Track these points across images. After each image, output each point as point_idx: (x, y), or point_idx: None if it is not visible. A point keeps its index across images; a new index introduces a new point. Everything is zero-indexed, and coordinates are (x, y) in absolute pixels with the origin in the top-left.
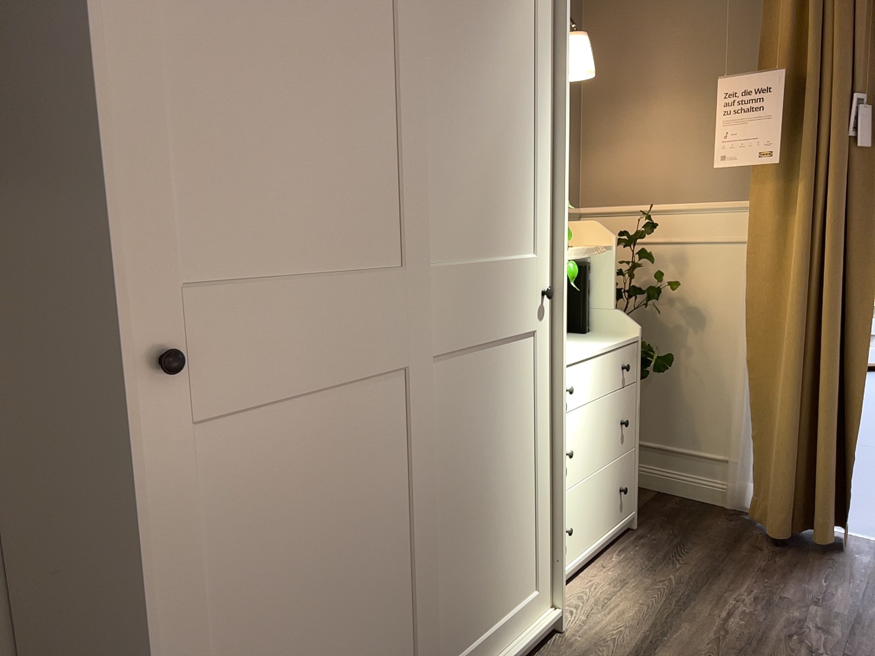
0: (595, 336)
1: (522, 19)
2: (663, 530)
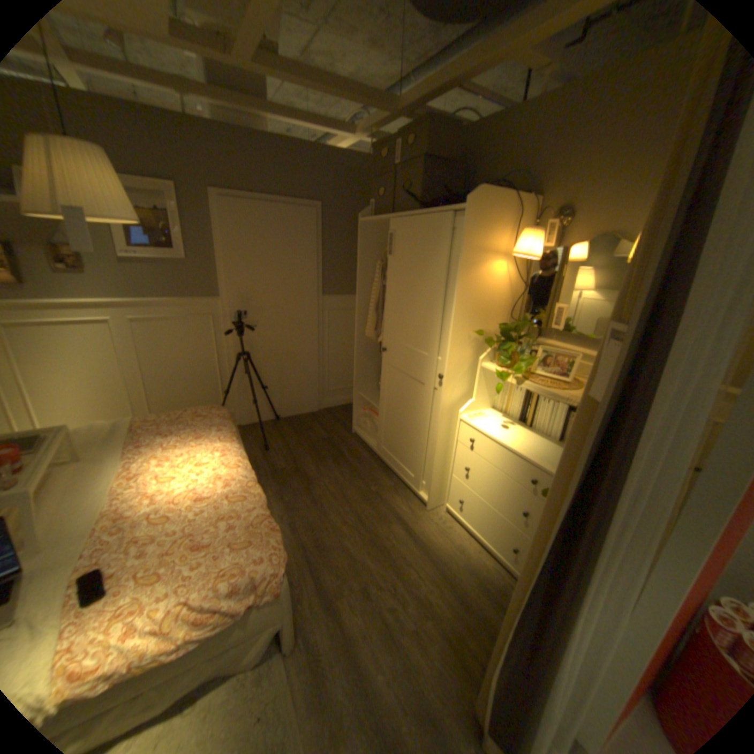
0: None
1: (446, 261)
2: None
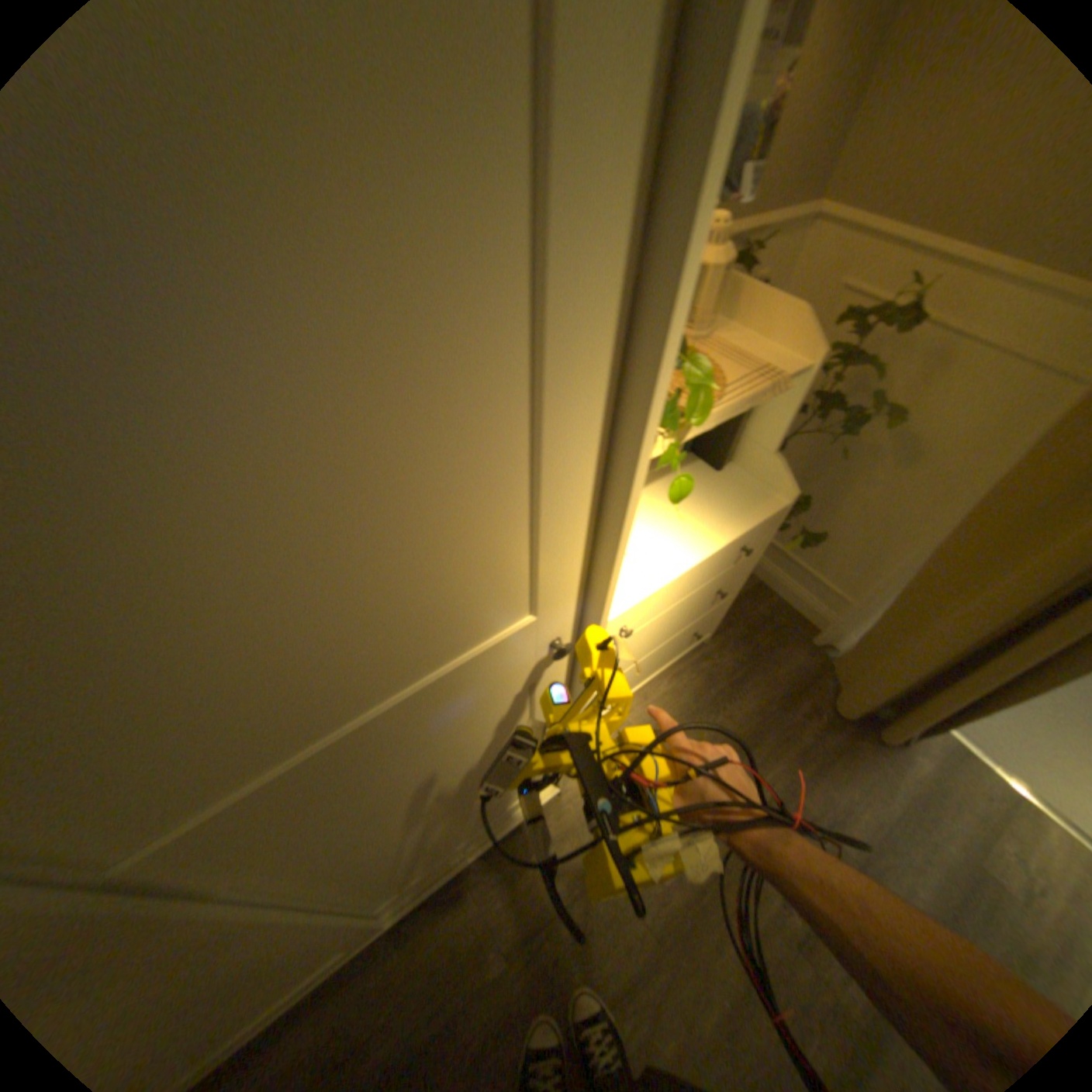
0: (725, 486)
1: None
2: (732, 651)
